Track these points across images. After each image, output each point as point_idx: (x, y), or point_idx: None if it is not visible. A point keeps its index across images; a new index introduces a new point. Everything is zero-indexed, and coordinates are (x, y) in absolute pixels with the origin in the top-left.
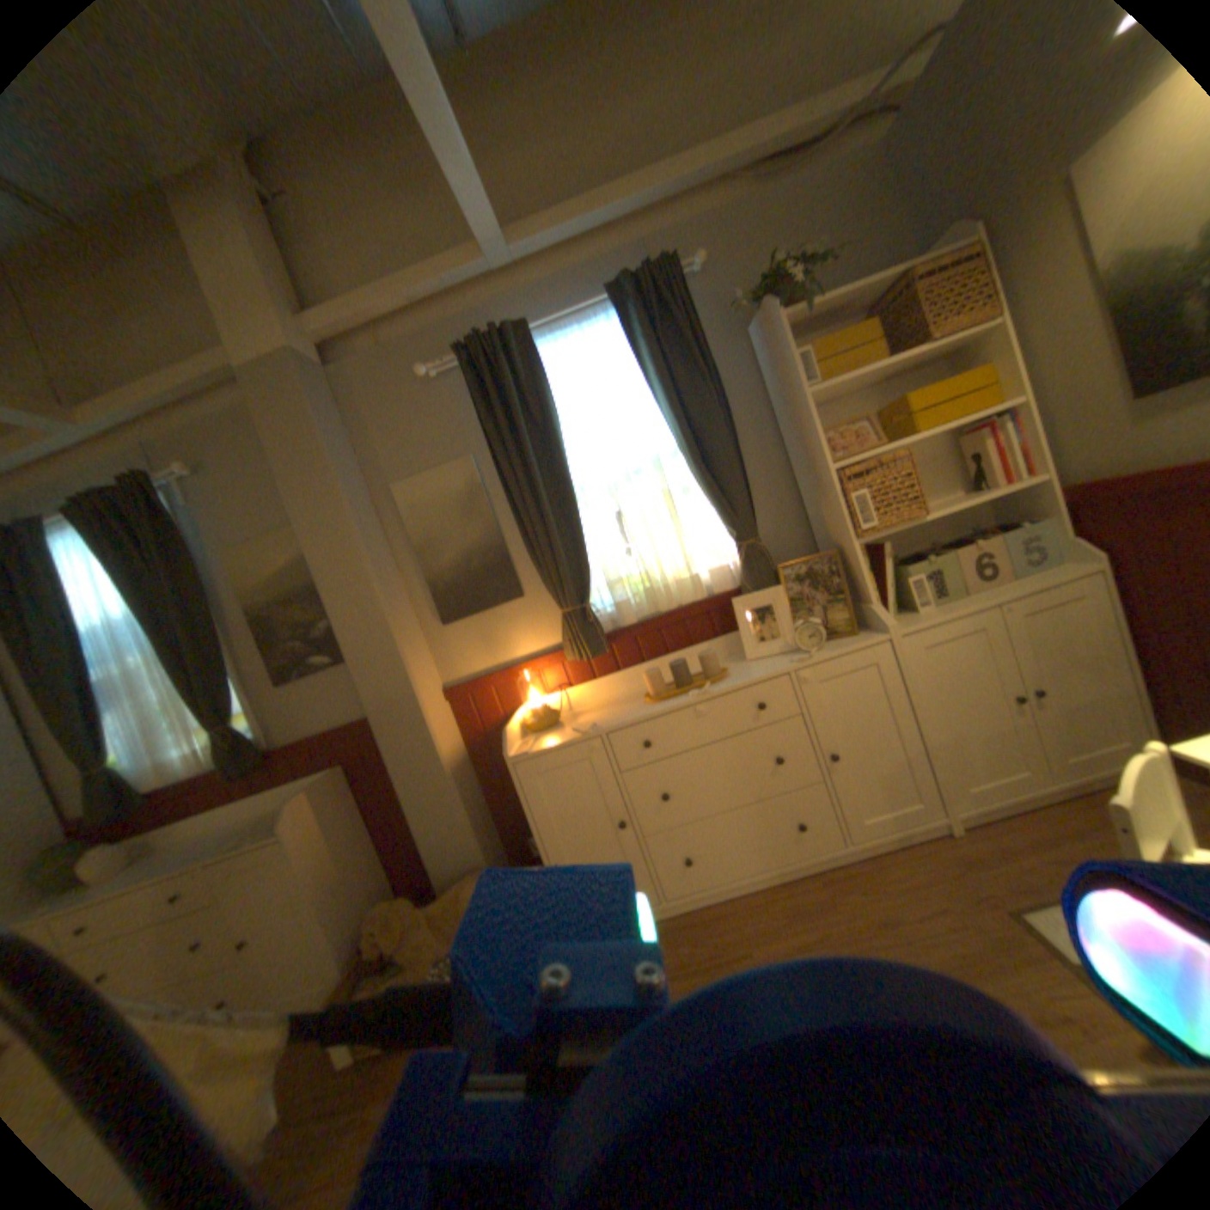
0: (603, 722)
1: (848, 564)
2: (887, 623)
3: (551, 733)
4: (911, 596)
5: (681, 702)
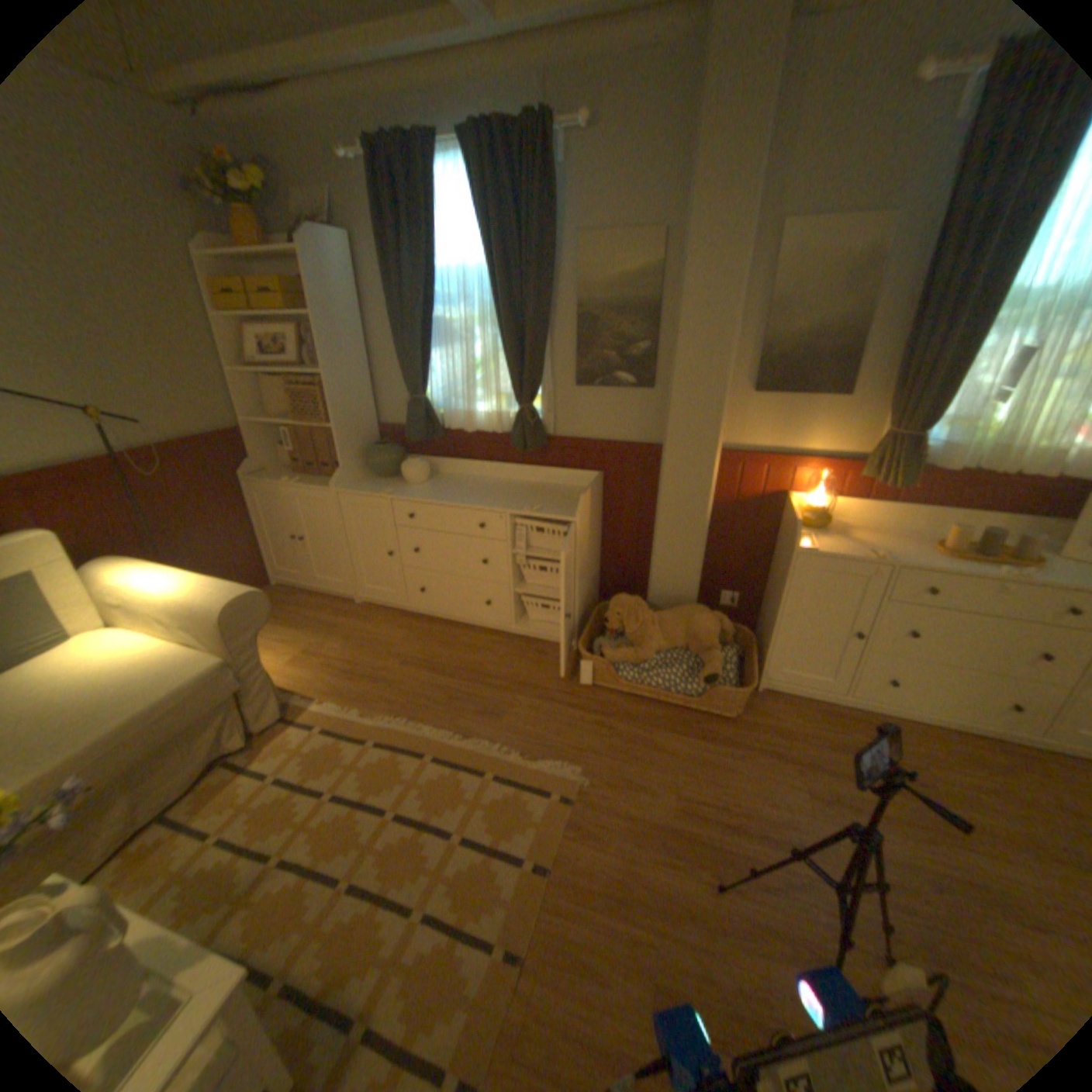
0: (896, 556)
1: None
2: None
3: (829, 539)
4: None
5: (991, 575)
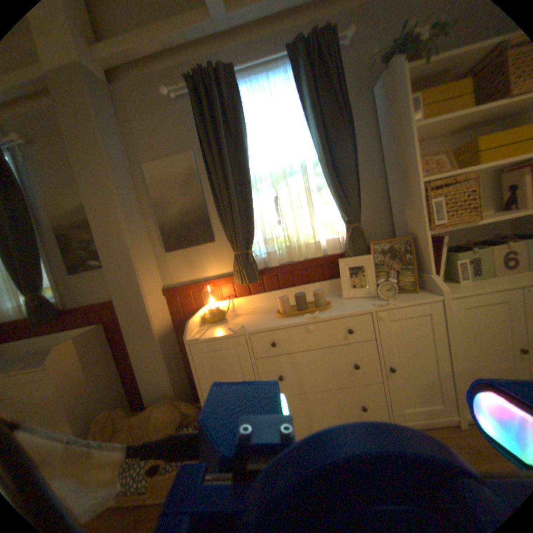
0: (250, 327)
1: (418, 247)
2: (443, 289)
3: (219, 327)
4: (455, 273)
5: (300, 322)
